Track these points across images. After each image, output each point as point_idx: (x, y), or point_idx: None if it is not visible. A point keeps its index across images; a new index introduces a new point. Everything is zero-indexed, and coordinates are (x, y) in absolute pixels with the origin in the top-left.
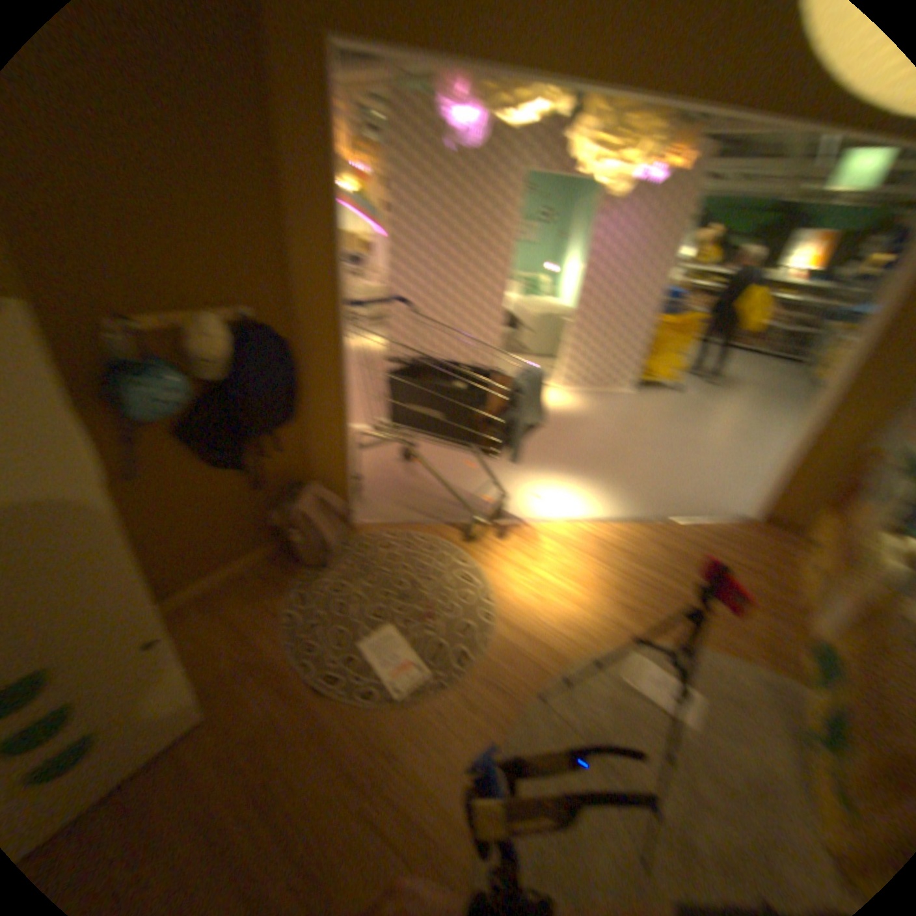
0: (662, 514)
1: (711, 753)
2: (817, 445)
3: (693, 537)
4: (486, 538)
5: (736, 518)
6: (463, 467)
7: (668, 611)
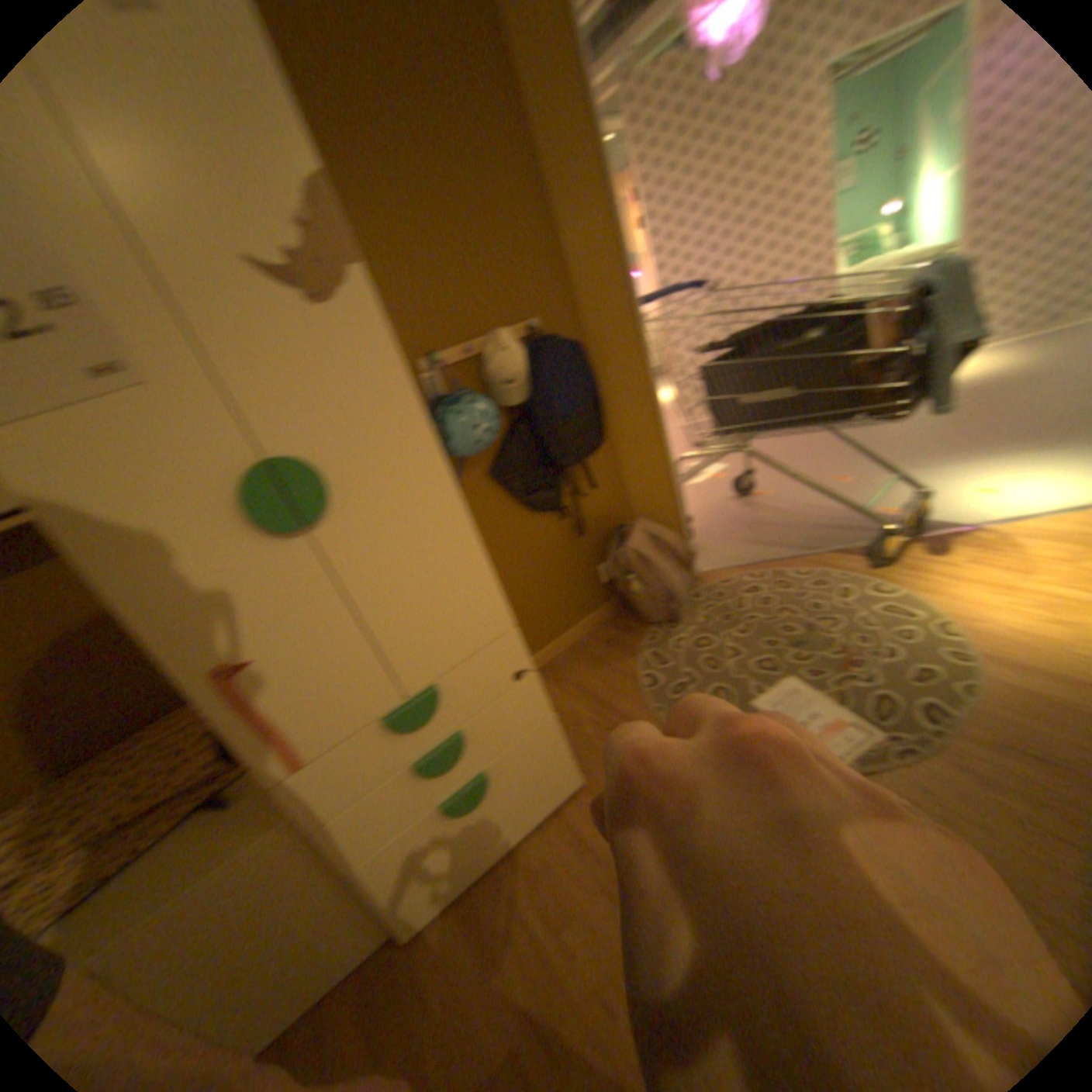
0: None
1: None
2: None
3: None
4: (921, 556)
5: None
6: (840, 481)
7: None
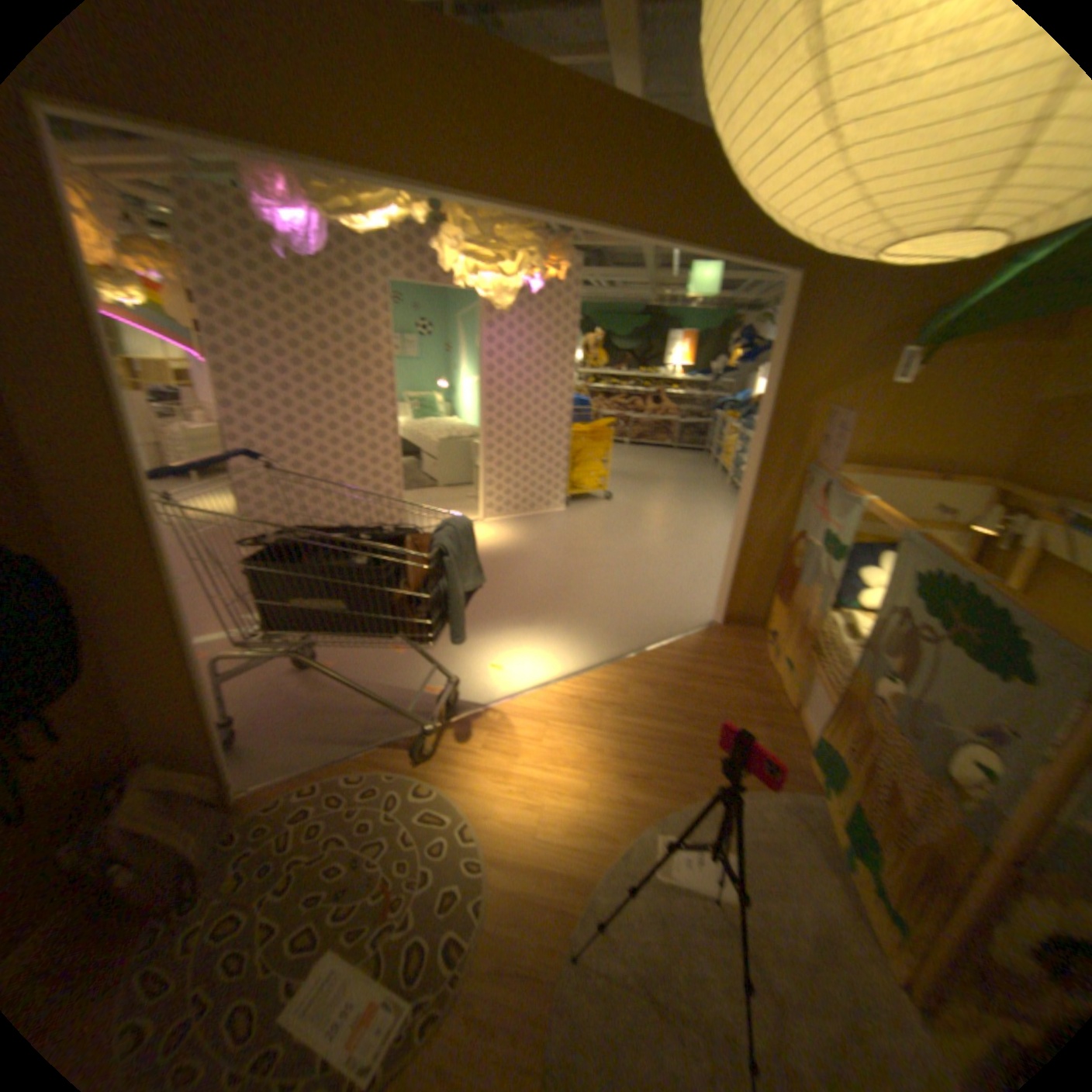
0: (636, 644)
1: (771, 928)
2: (751, 537)
3: (673, 662)
4: (447, 748)
5: (703, 627)
6: (392, 654)
7: (677, 763)
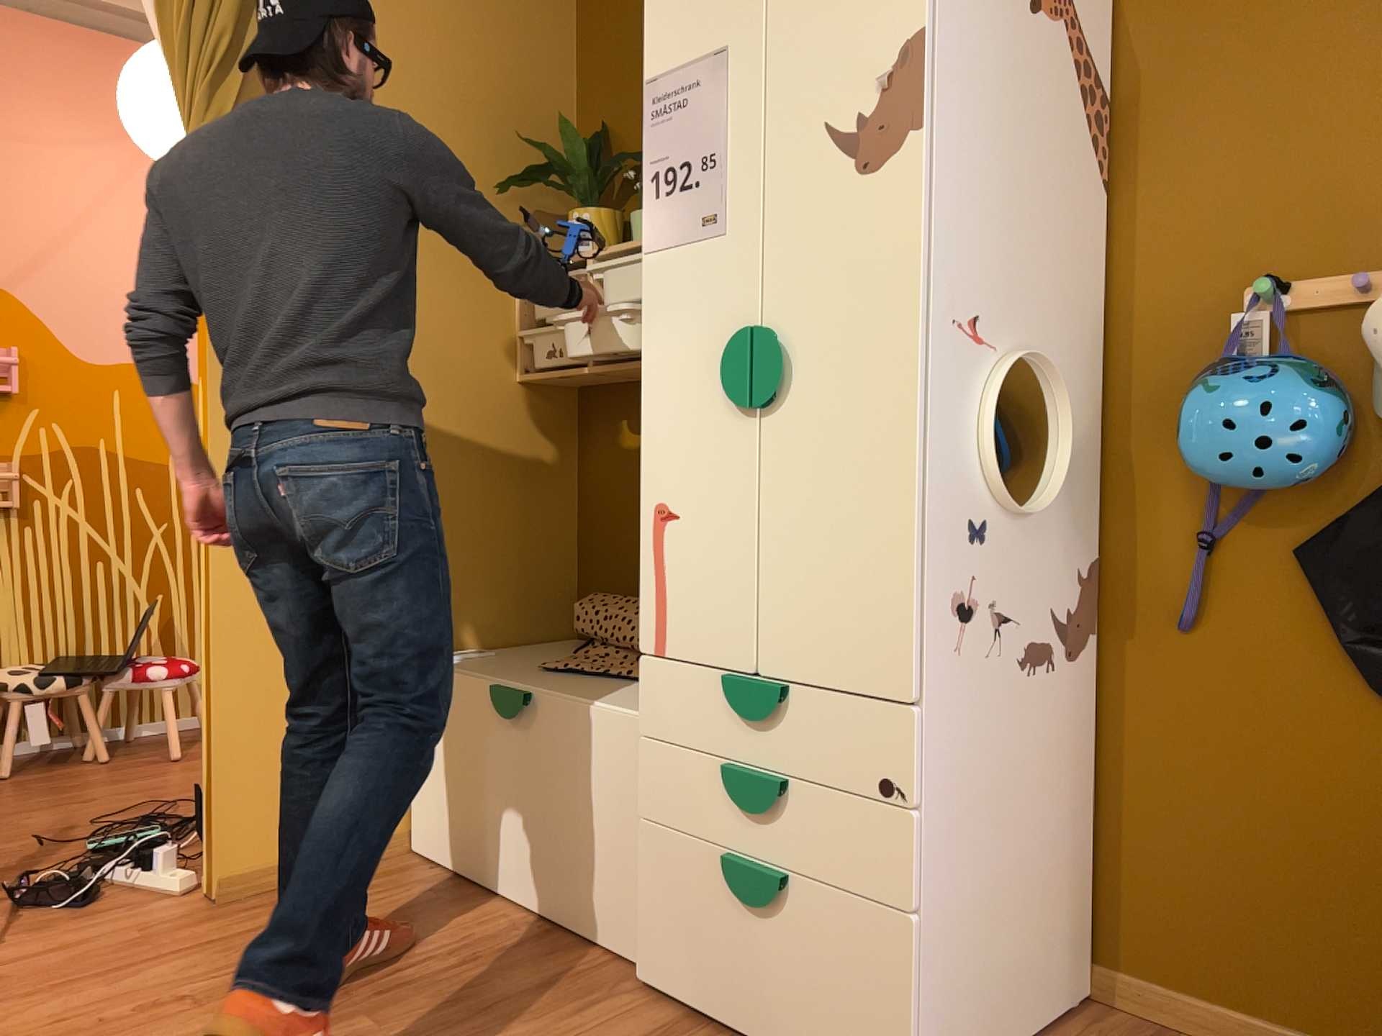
0: None
1: None
2: None
3: None
4: None
5: None
6: None
7: None
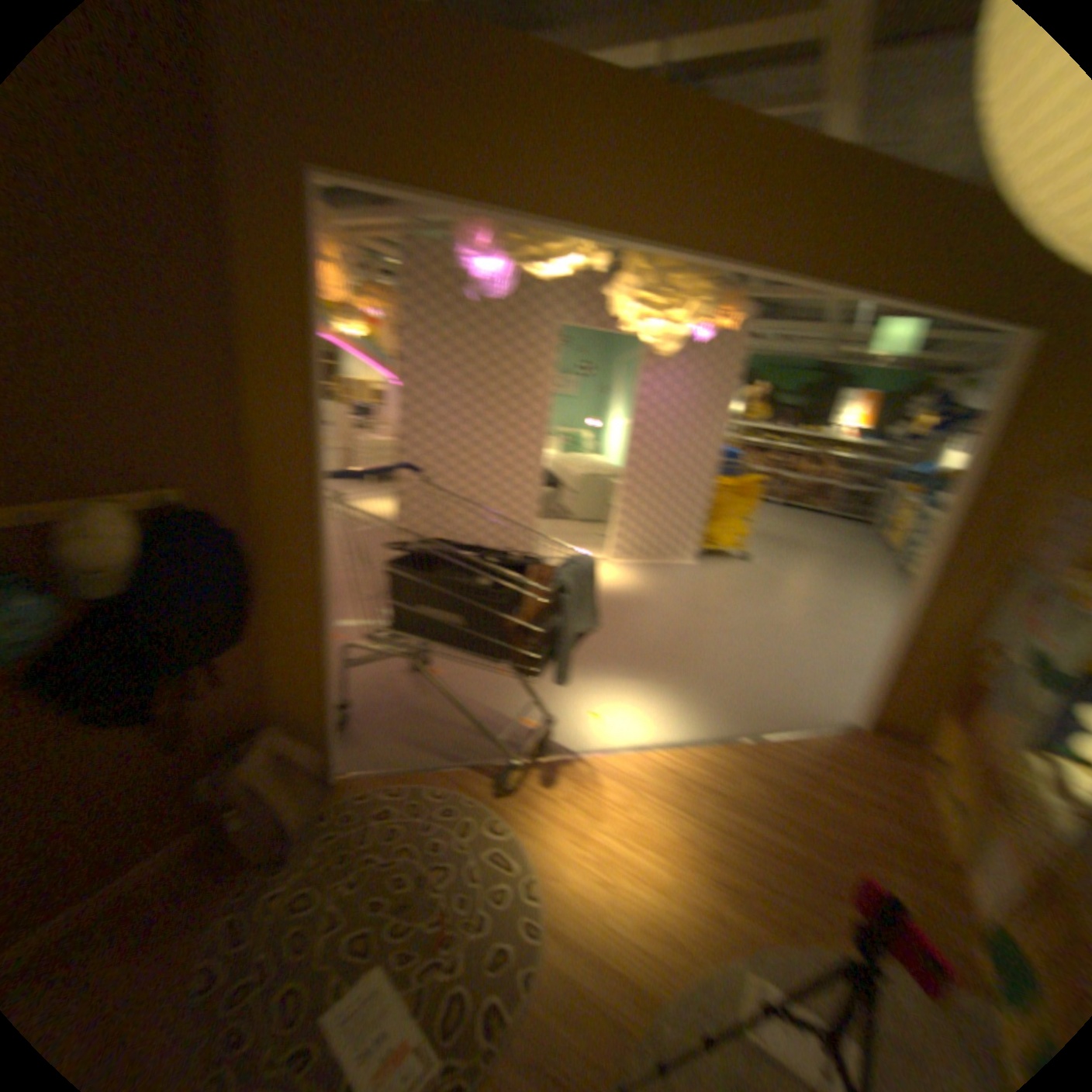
0: (753, 729)
1: None
2: (921, 634)
3: (796, 761)
4: (528, 789)
5: (840, 727)
6: (494, 677)
7: (785, 888)
